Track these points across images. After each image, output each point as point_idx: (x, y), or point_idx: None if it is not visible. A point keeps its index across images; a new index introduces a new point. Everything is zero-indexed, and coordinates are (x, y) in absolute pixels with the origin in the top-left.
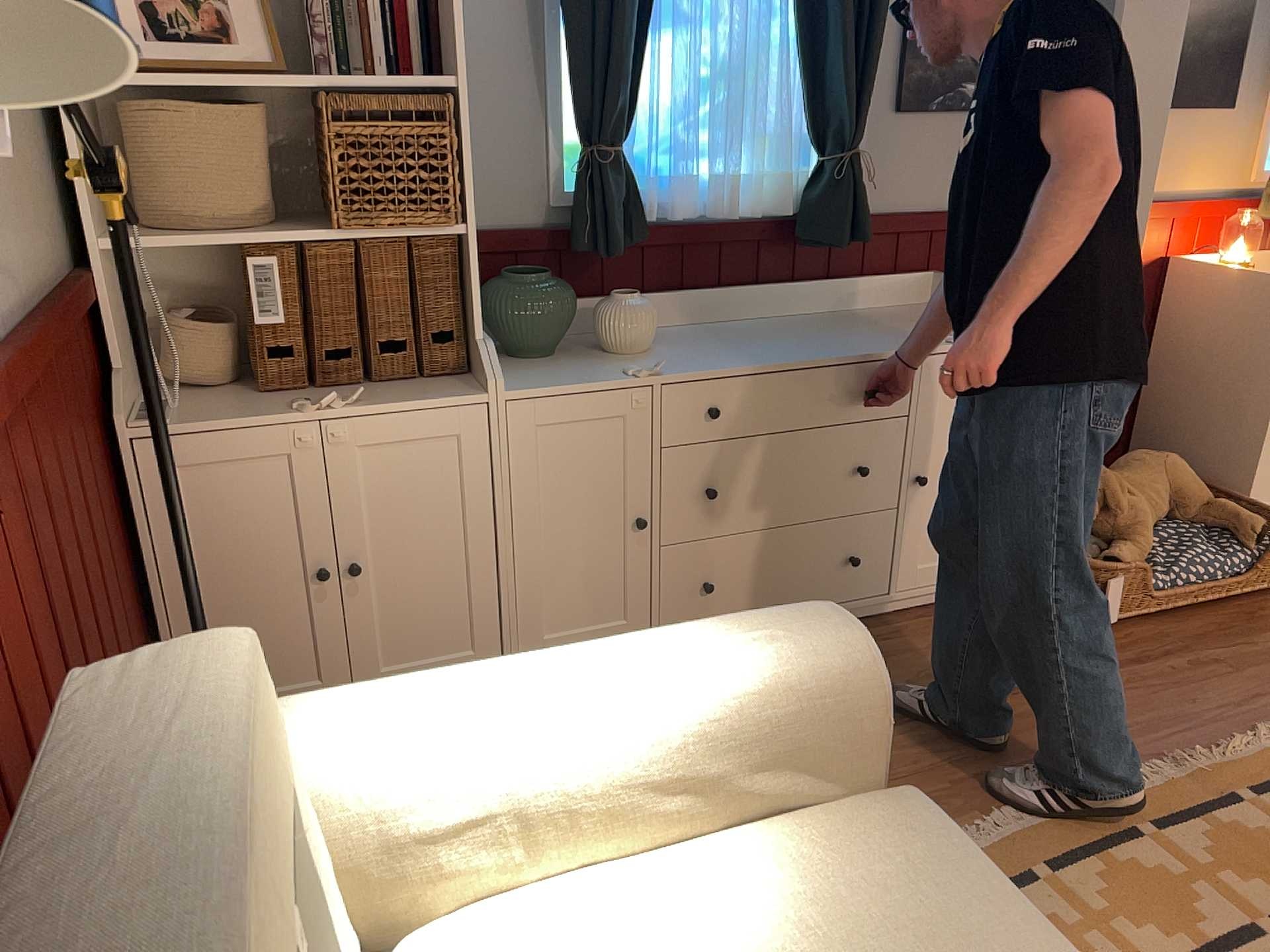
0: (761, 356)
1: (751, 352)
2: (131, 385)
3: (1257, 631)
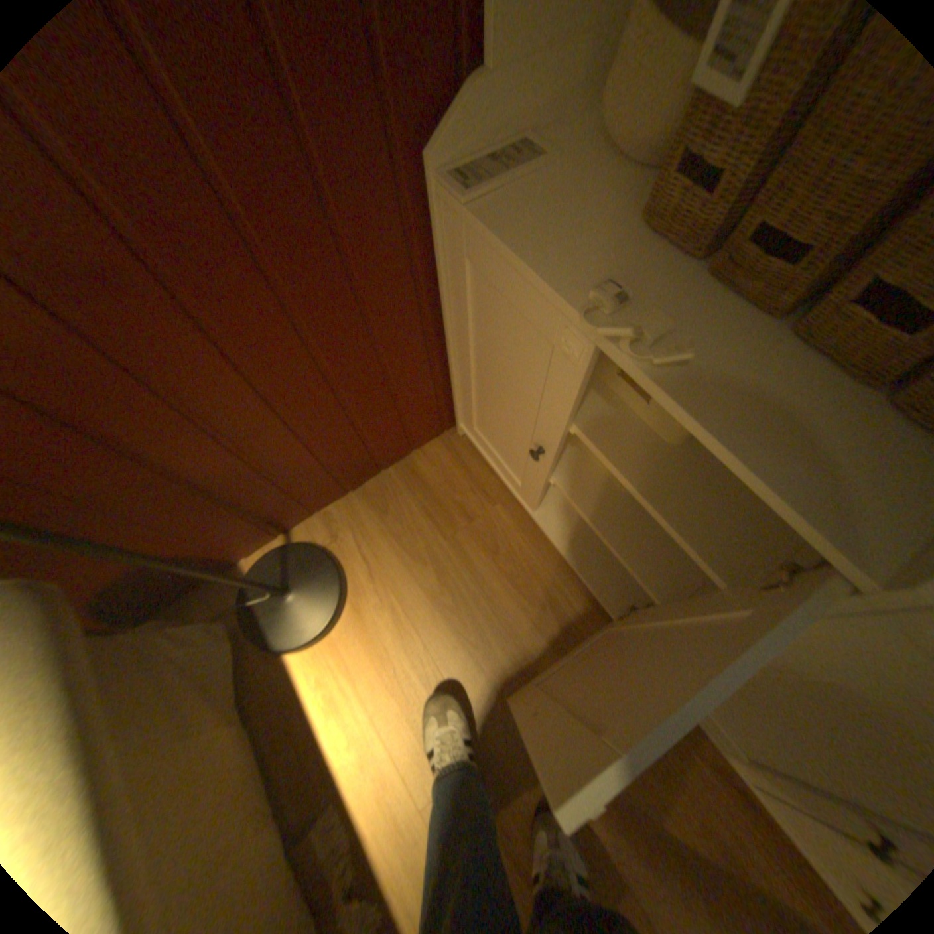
0: None
1: None
2: (521, 96)
3: None
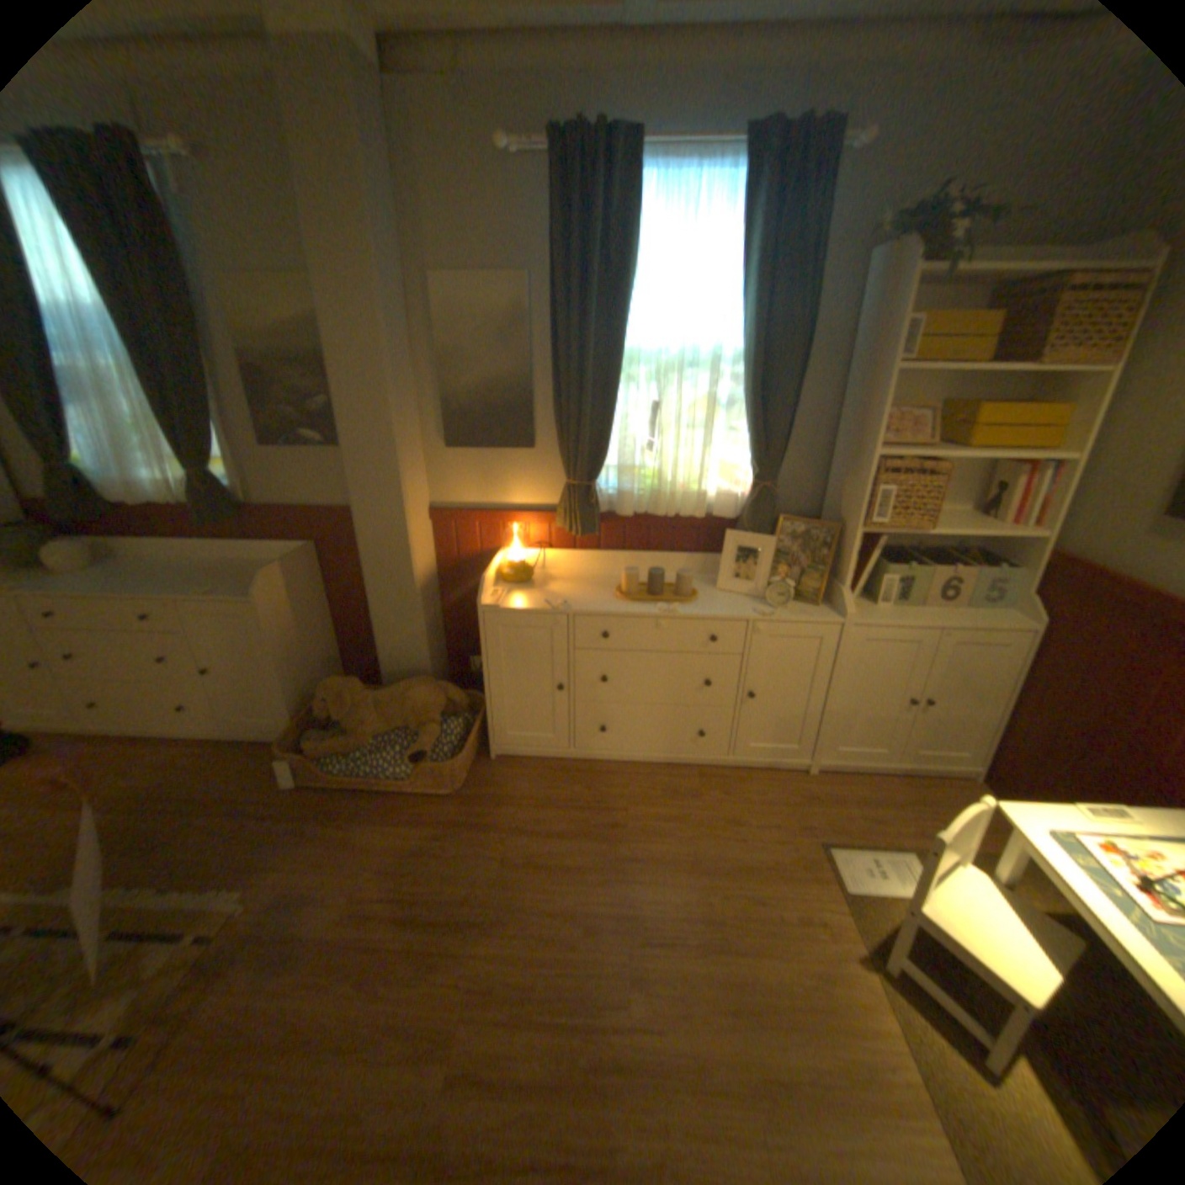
0: (90, 589)
1: (100, 584)
2: None
3: (369, 825)
